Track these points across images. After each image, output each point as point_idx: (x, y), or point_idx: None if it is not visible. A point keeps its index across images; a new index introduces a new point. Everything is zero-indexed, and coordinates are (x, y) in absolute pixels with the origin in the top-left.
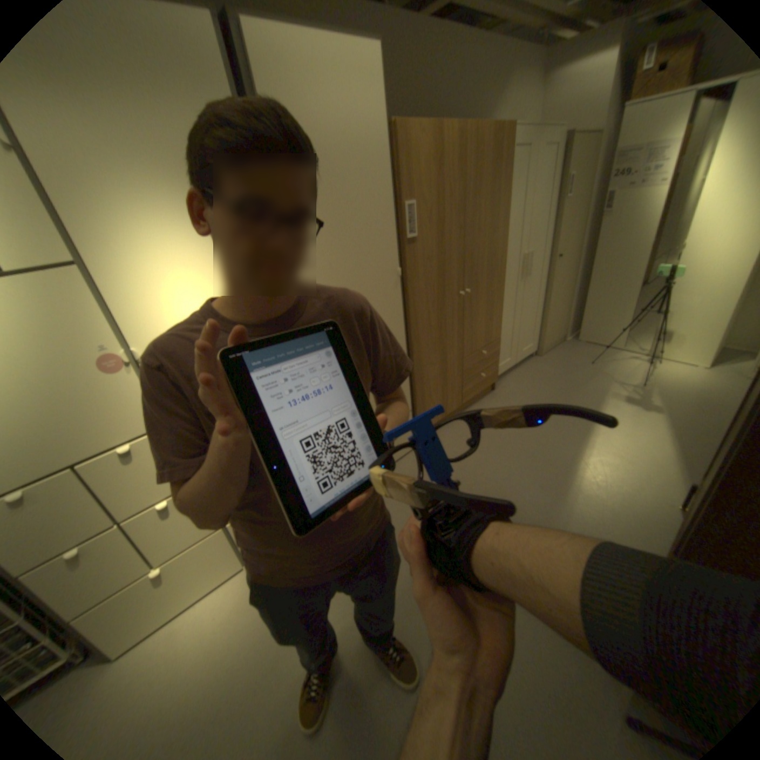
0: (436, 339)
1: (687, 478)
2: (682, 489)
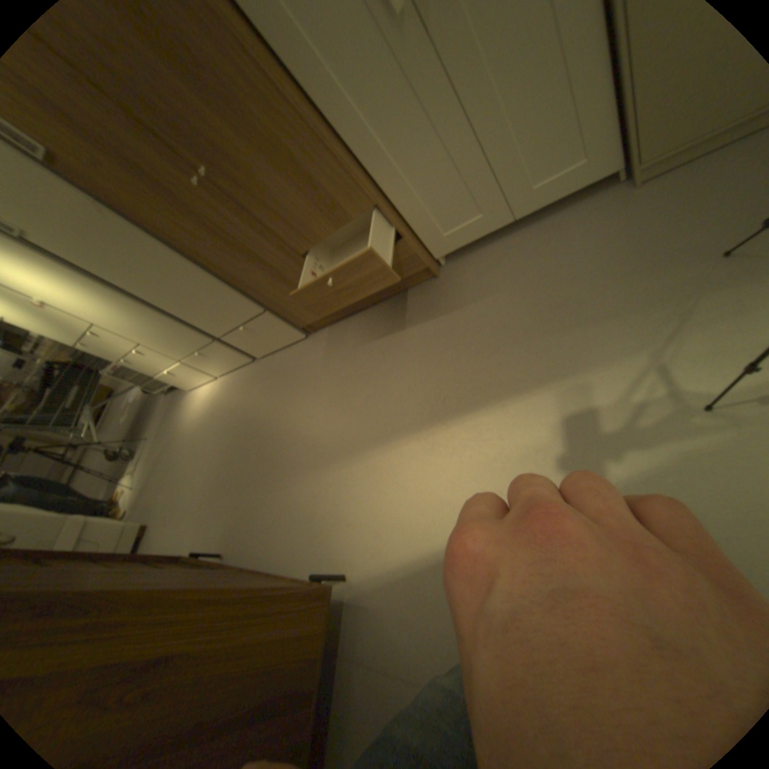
0: (223, 242)
1: (402, 573)
2: (377, 571)
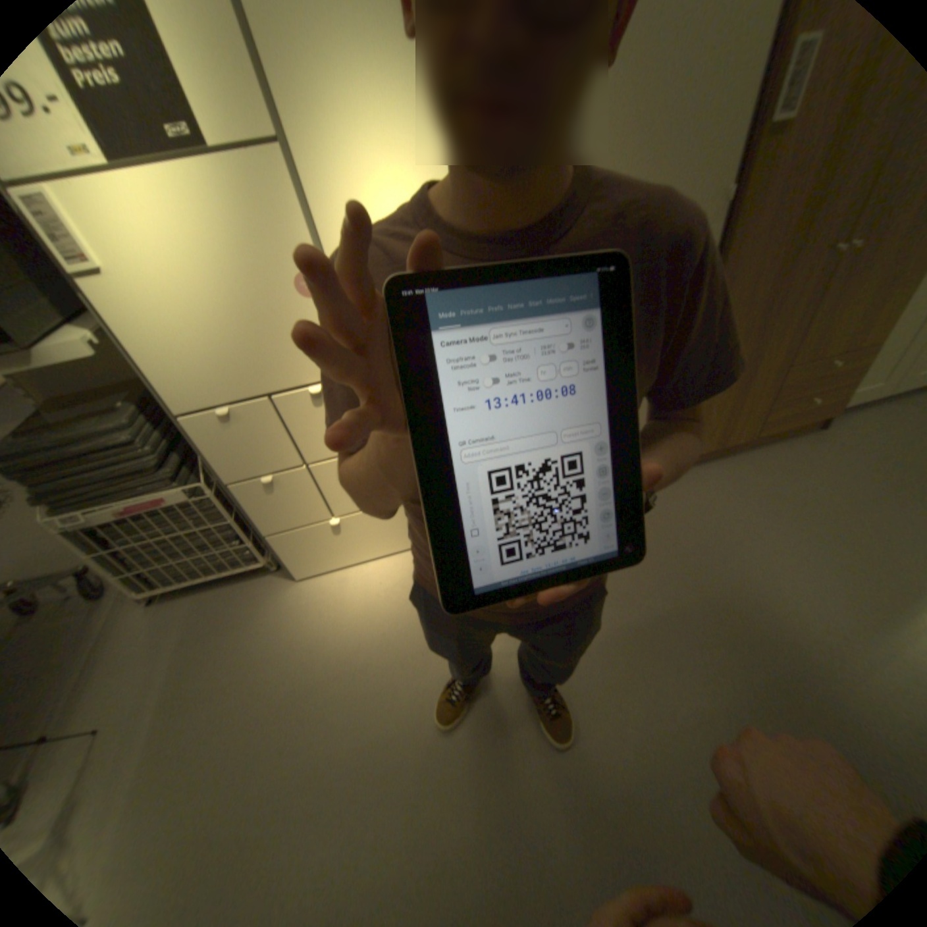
0: (756, 325)
1: None
2: None
